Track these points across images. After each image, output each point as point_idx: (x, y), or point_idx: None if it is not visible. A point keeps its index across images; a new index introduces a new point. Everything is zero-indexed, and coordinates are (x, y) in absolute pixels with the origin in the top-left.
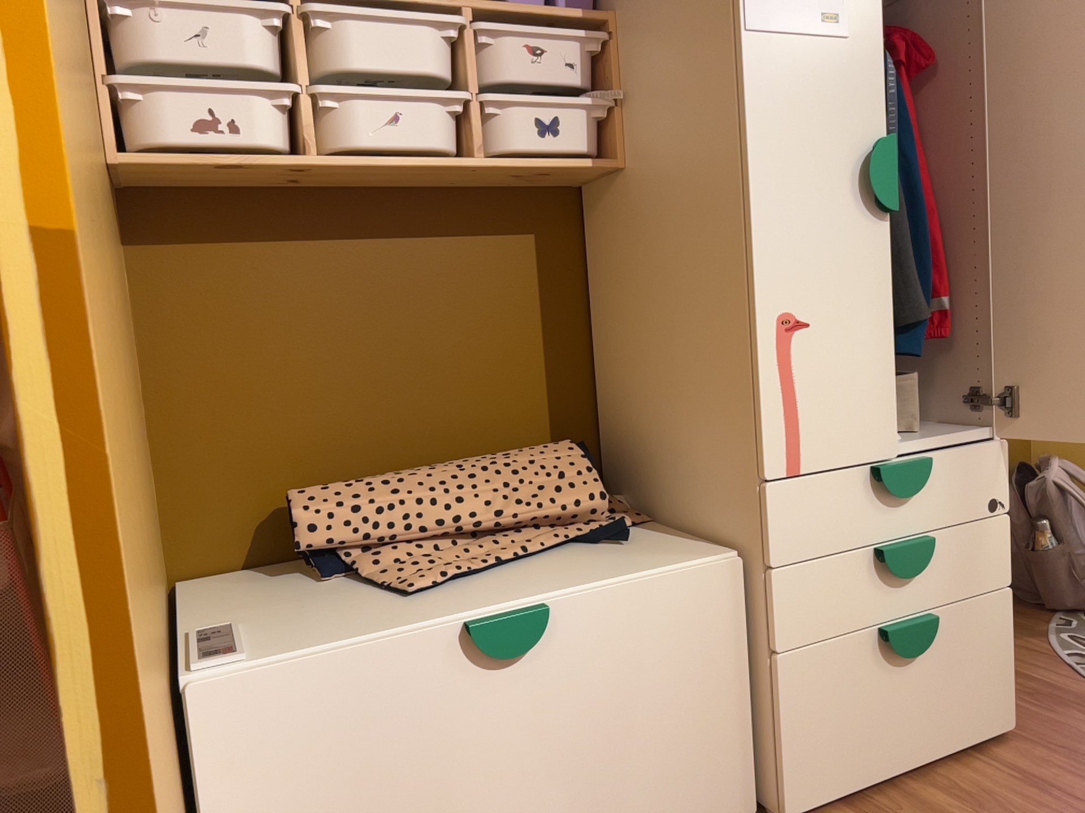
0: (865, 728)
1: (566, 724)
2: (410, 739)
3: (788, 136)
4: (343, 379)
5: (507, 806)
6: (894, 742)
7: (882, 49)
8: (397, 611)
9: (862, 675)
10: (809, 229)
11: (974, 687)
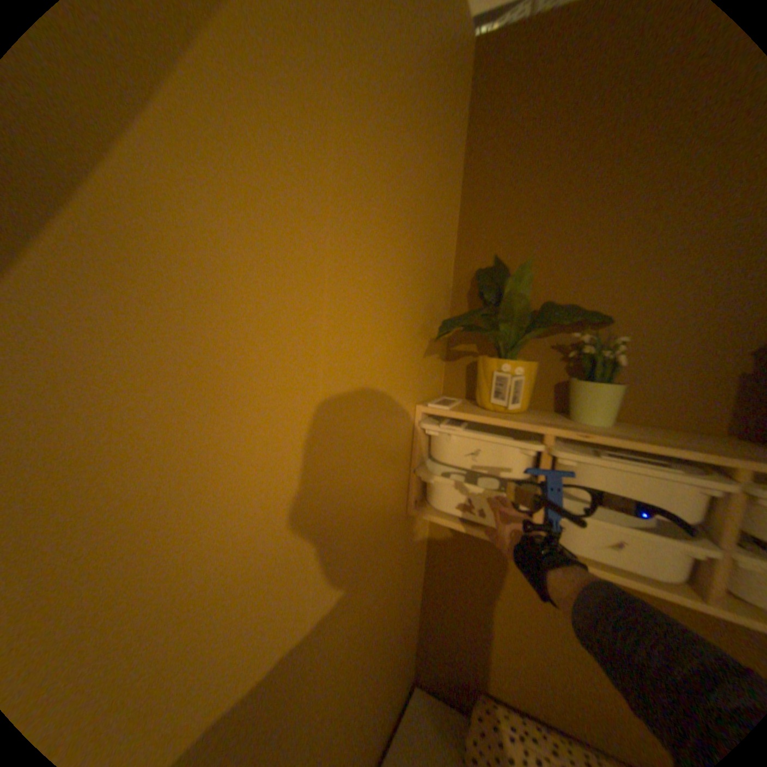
0: None
1: None
2: None
3: None
4: (538, 642)
5: None
6: None
7: None
8: None
9: None
10: None
11: None
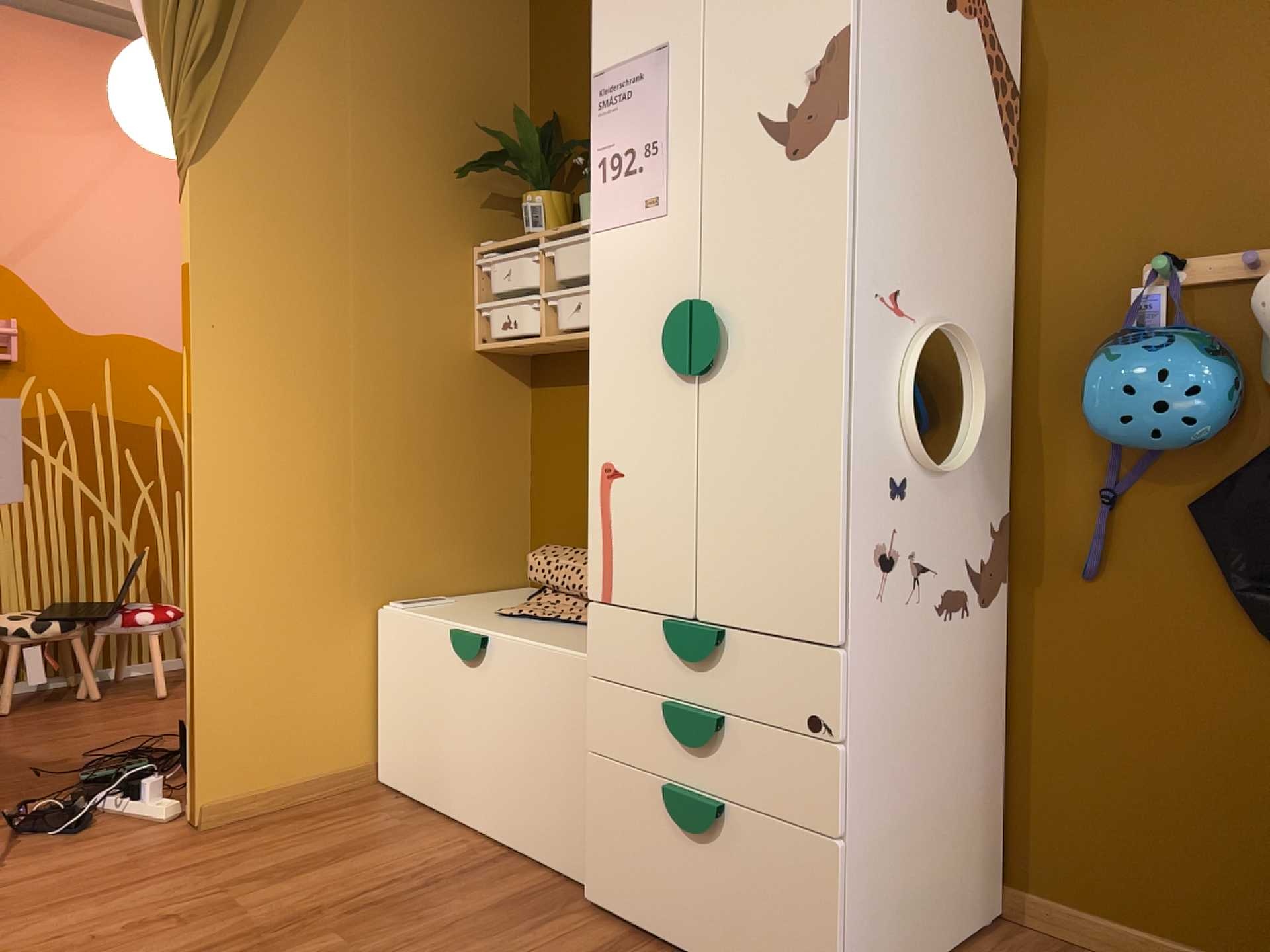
0: (650, 872)
1: (491, 722)
2: (433, 682)
3: (616, 310)
4: None
5: (464, 754)
6: (678, 913)
7: (699, 213)
8: (474, 616)
9: (651, 819)
10: (626, 389)
11: (774, 929)
